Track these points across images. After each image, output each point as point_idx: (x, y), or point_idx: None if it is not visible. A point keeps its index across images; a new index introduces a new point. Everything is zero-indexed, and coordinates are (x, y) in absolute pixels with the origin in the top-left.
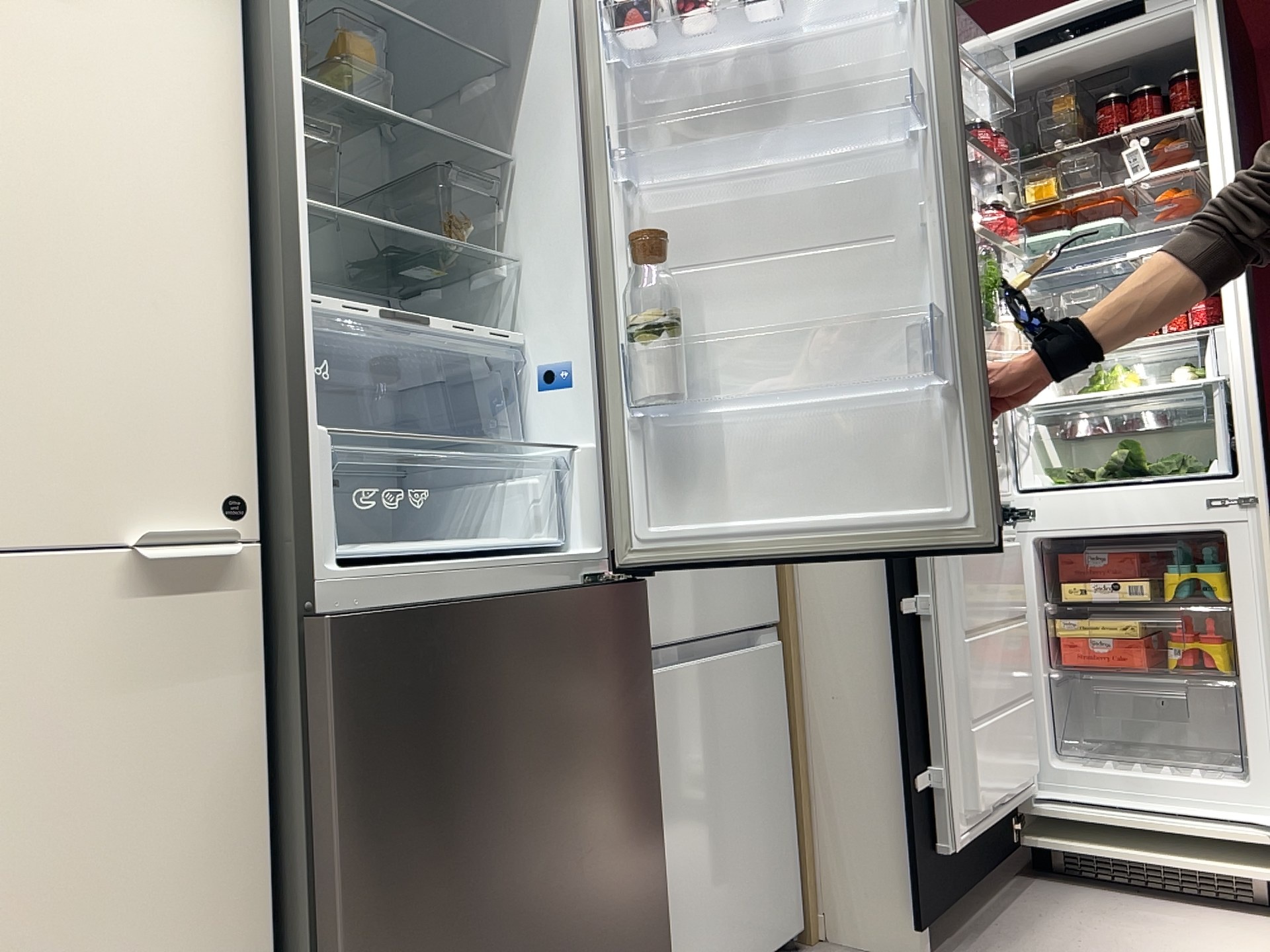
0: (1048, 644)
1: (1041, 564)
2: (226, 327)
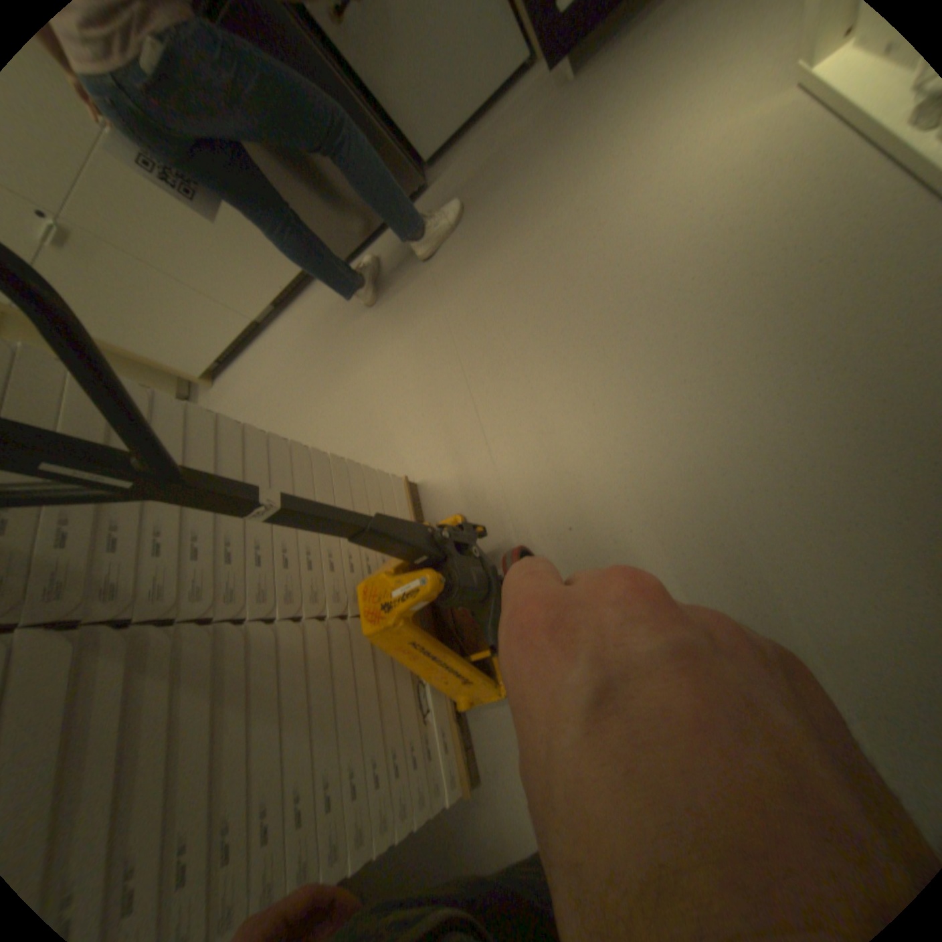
0: None
1: None
2: None
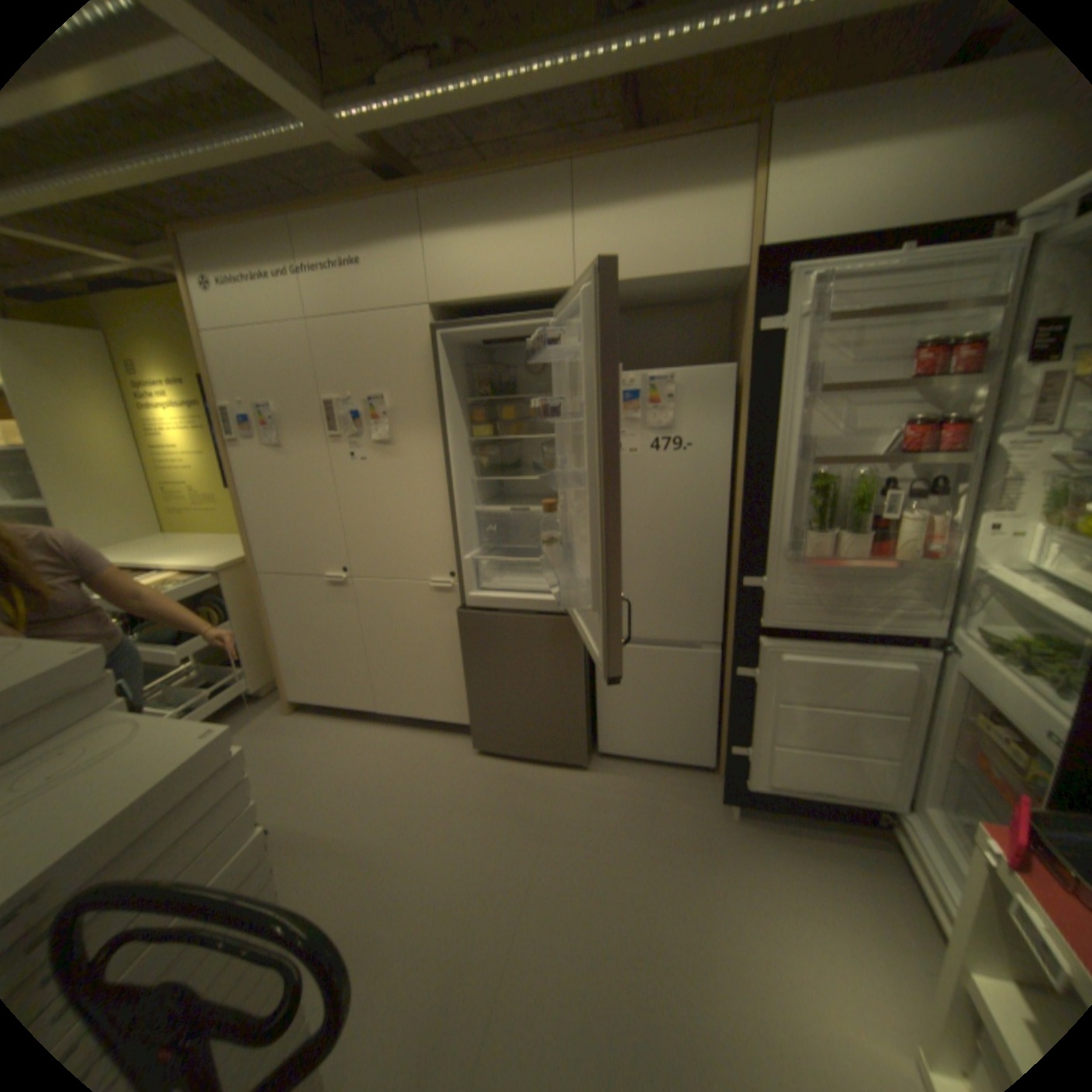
0: (958, 744)
1: (971, 691)
2: (448, 530)
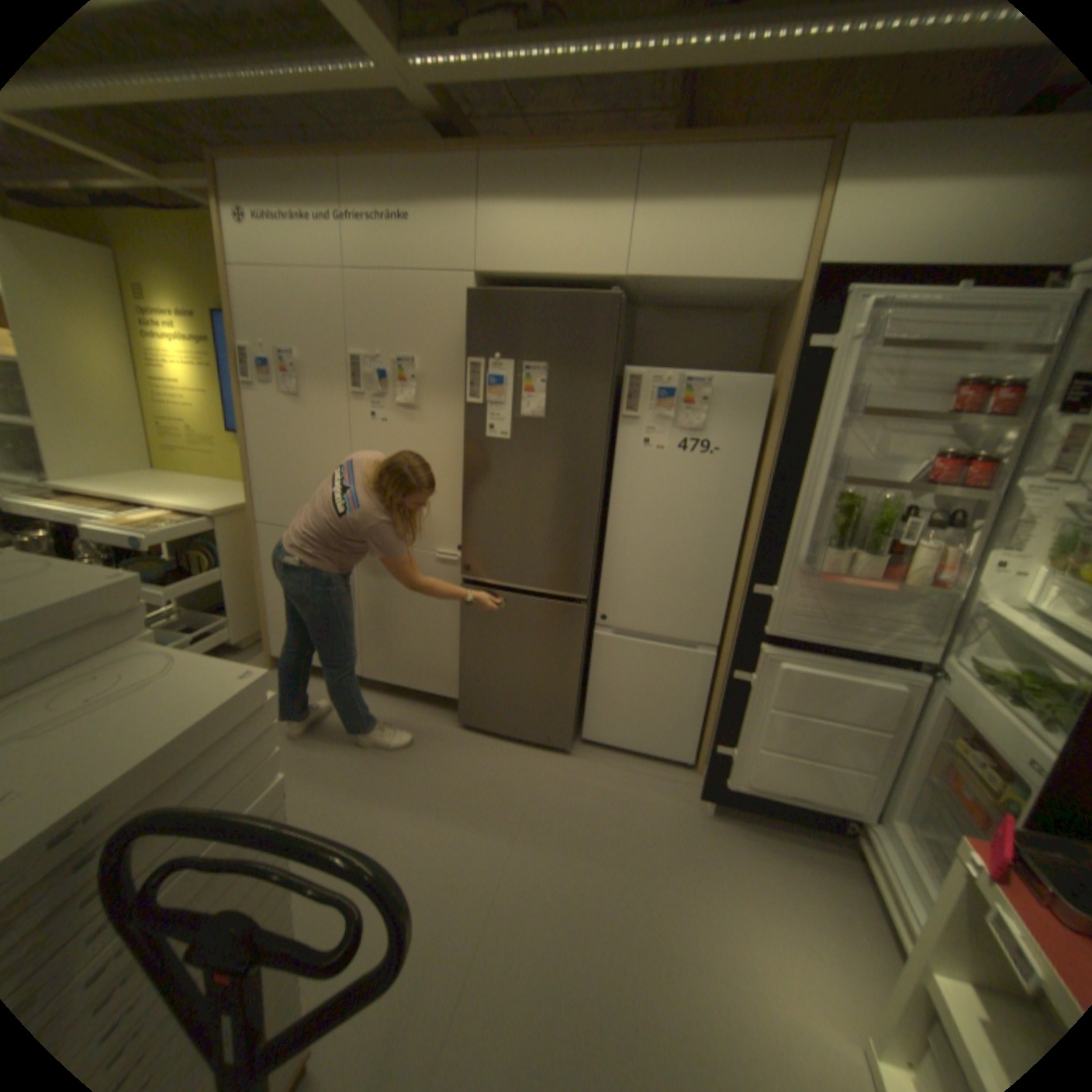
0: (934, 764)
1: (954, 716)
2: (462, 503)
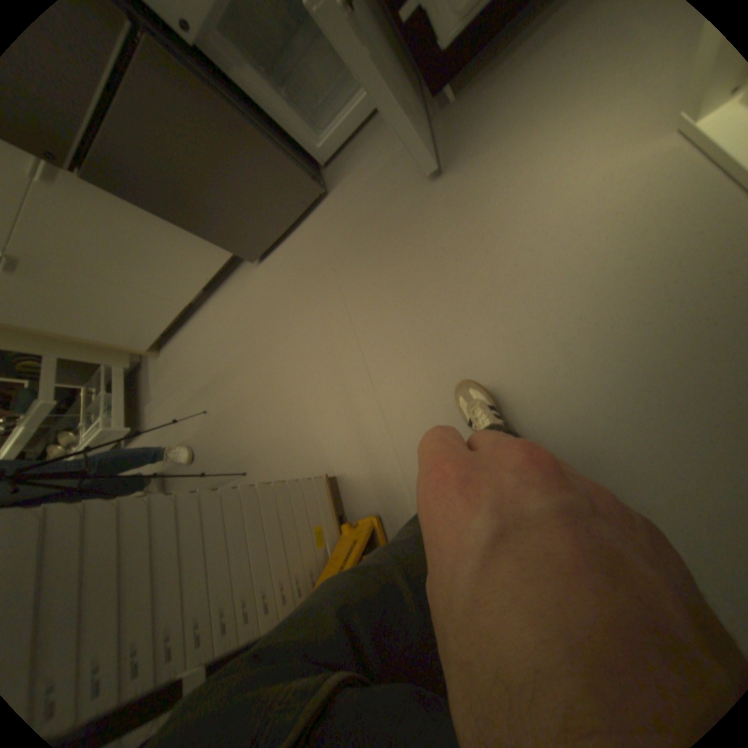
0: None
1: None
2: None
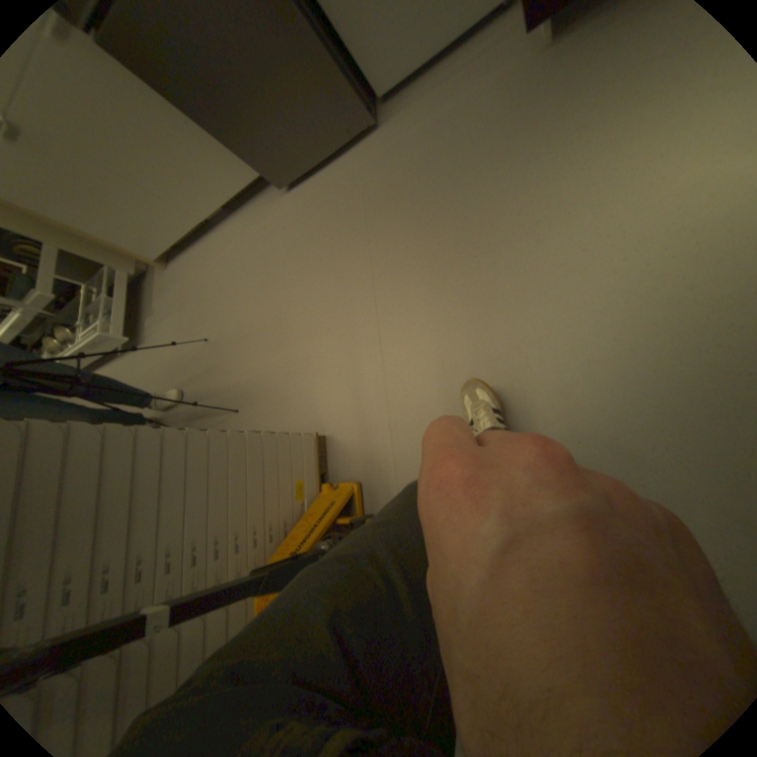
0: None
1: None
2: None
